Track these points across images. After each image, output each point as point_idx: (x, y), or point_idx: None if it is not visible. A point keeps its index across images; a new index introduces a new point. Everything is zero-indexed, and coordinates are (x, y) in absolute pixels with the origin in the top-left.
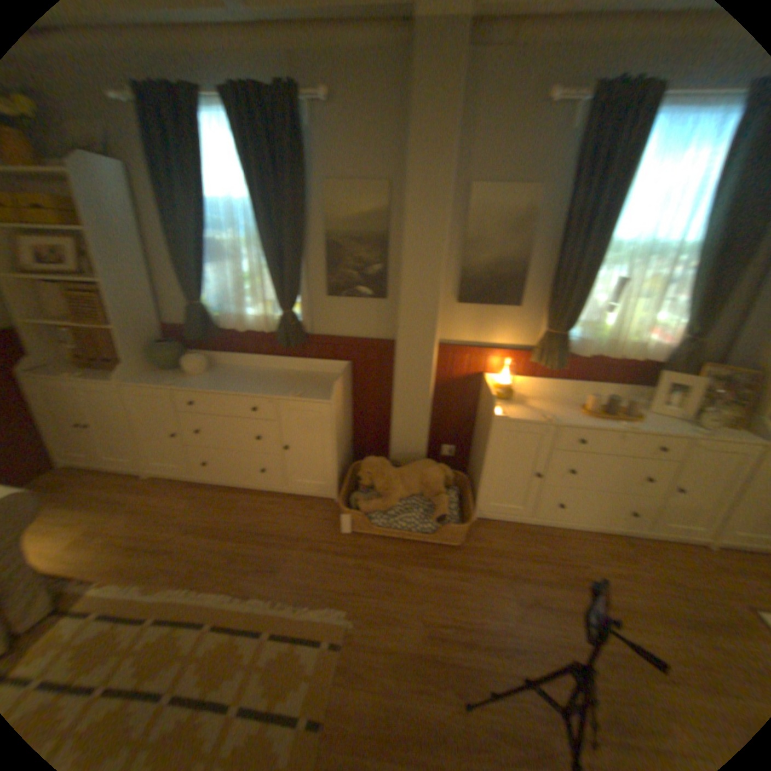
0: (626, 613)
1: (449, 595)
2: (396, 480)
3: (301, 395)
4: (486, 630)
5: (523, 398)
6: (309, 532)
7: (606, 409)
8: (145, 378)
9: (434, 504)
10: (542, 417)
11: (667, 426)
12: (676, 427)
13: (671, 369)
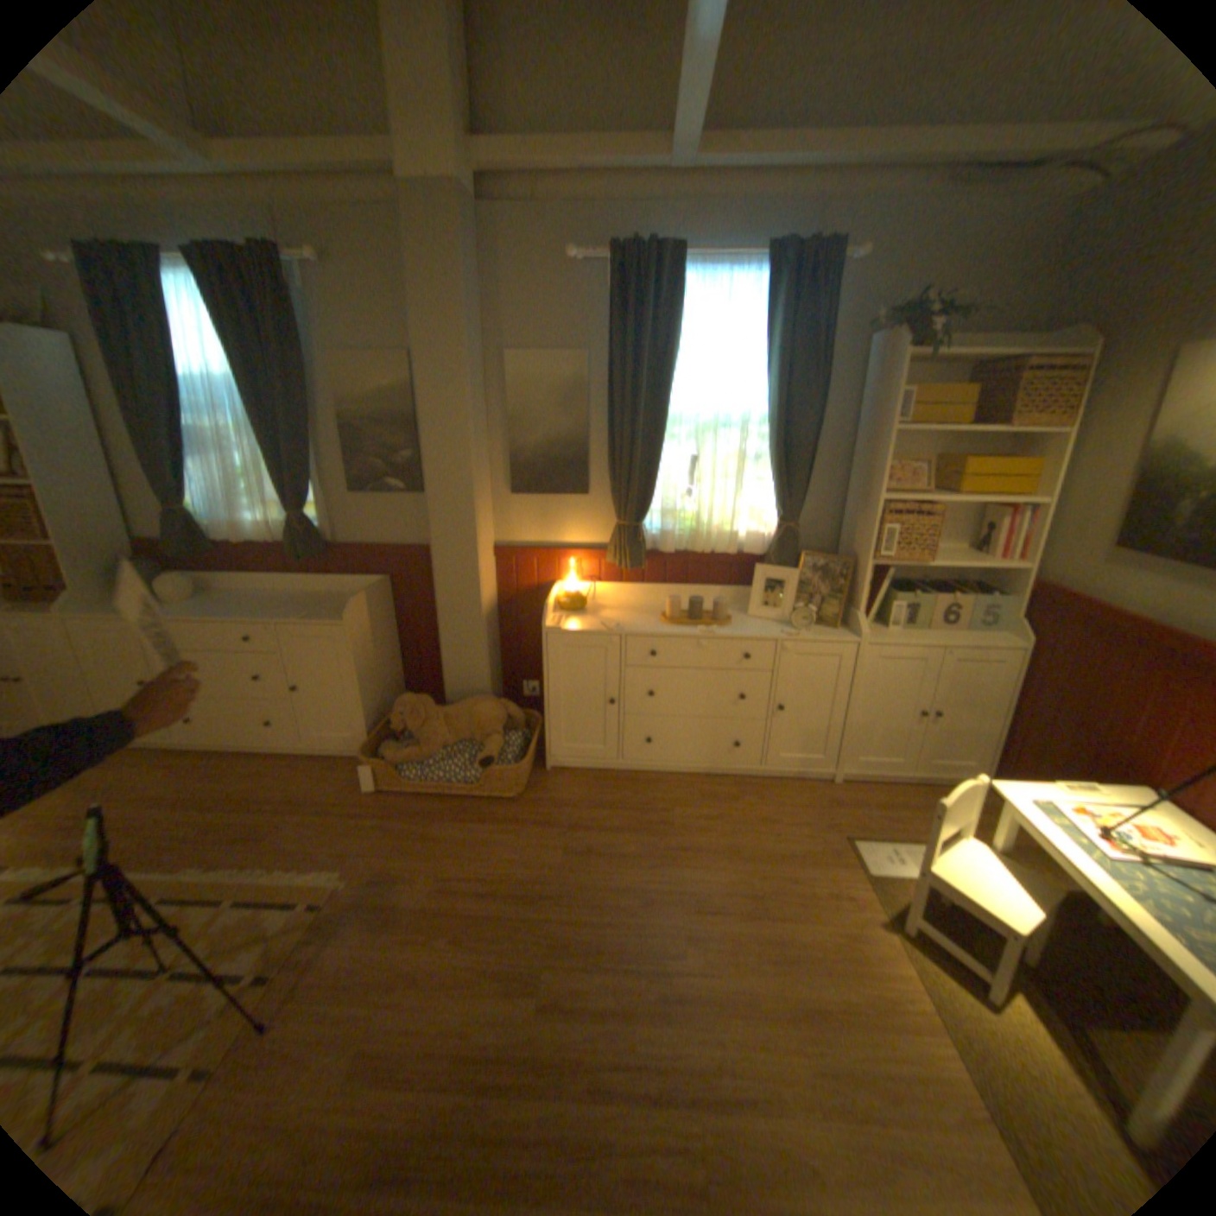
0: (696, 852)
1: (484, 849)
2: (441, 722)
3: (309, 618)
4: (514, 880)
5: (601, 608)
6: (324, 796)
7: (689, 613)
8: (104, 610)
9: (486, 748)
10: (607, 626)
11: (755, 628)
12: (766, 628)
13: (768, 561)
